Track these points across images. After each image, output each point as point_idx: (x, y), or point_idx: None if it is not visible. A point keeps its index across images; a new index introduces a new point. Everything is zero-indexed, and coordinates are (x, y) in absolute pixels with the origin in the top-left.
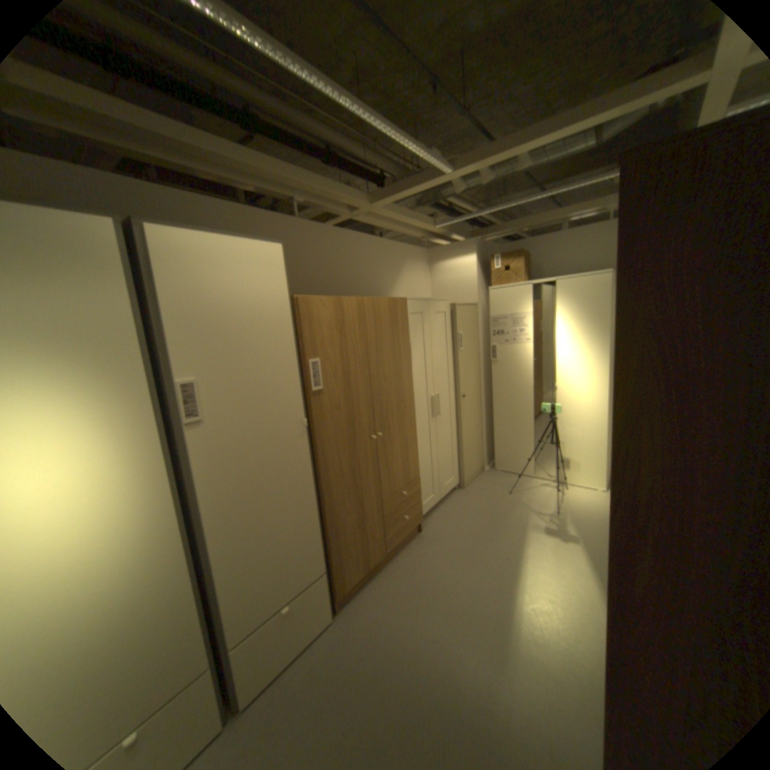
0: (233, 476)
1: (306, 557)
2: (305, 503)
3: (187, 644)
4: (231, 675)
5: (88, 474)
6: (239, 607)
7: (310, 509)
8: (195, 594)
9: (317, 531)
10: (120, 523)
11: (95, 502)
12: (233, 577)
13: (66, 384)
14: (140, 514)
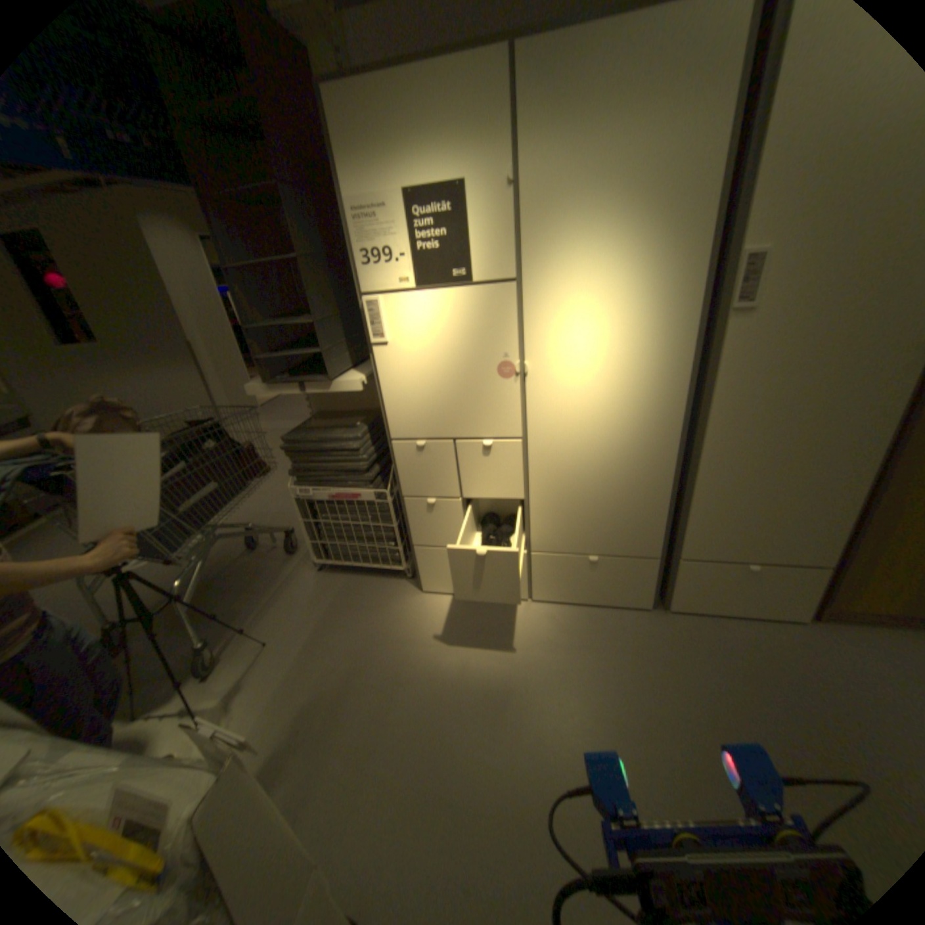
0: (765, 393)
1: (816, 536)
2: (855, 470)
3: (652, 529)
4: (676, 580)
5: (629, 342)
6: (709, 531)
7: (860, 482)
8: (674, 494)
9: (855, 516)
10: (638, 396)
11: (626, 370)
12: (716, 501)
13: (638, 243)
14: (656, 396)
